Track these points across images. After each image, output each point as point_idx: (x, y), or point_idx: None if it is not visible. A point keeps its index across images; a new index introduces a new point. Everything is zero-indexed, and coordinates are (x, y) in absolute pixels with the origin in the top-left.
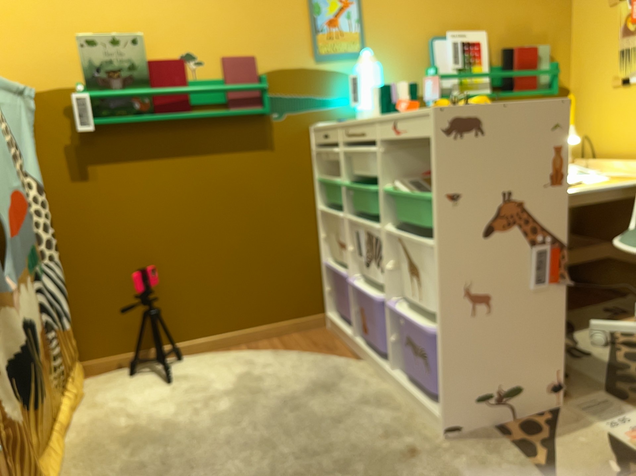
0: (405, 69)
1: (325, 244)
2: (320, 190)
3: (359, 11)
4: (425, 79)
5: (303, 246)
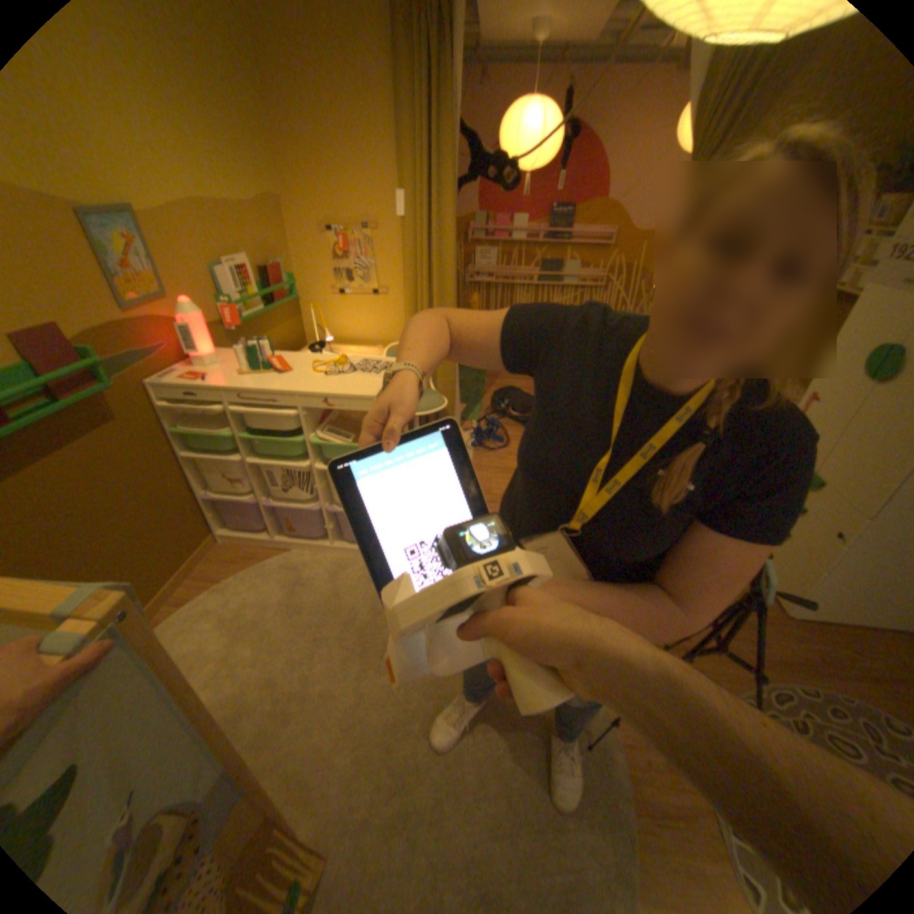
0: (200, 300)
1: (195, 482)
2: (175, 439)
3: (145, 247)
4: (217, 306)
5: (175, 494)
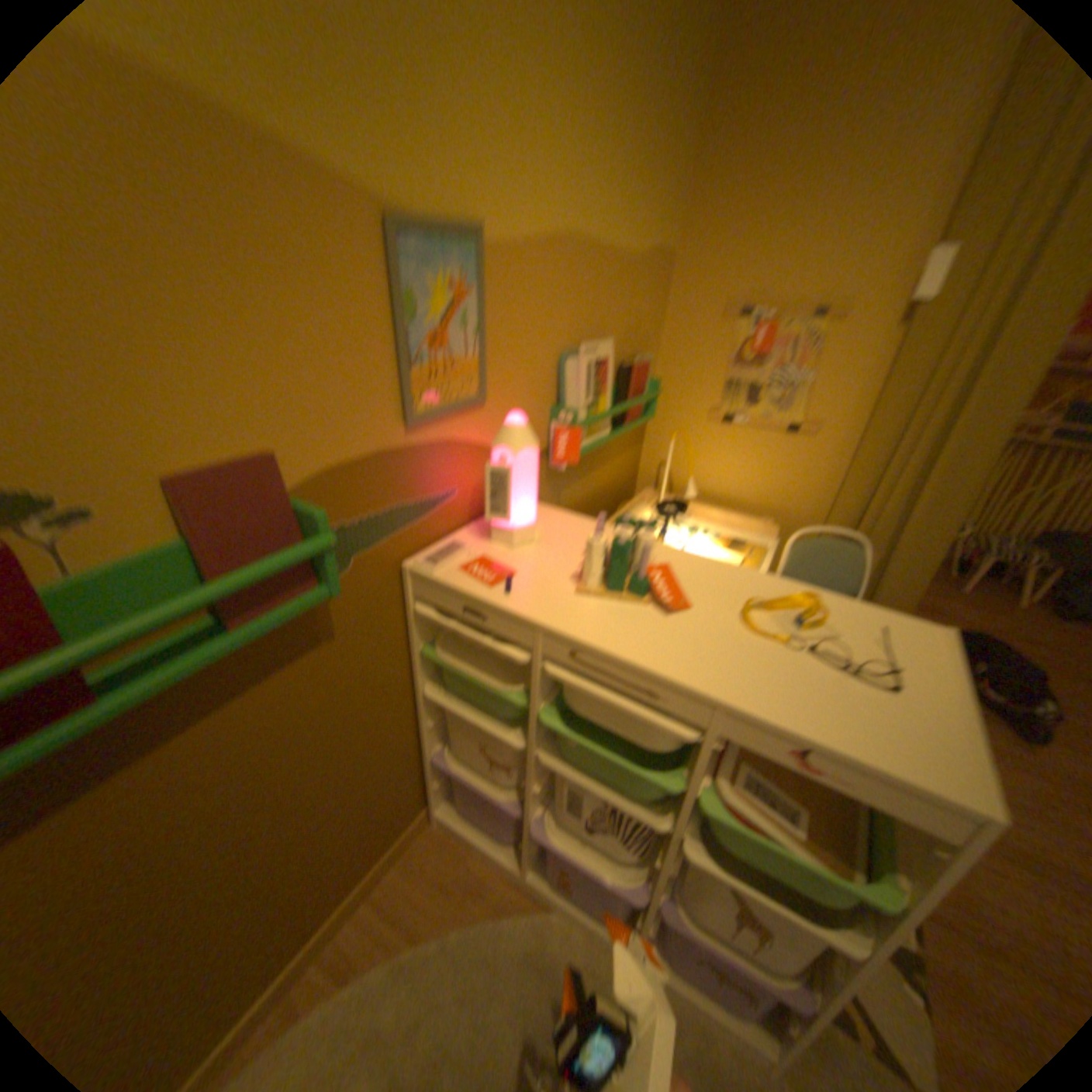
0: (532, 411)
1: (431, 730)
2: (425, 660)
3: (484, 306)
4: (553, 422)
5: (395, 750)
